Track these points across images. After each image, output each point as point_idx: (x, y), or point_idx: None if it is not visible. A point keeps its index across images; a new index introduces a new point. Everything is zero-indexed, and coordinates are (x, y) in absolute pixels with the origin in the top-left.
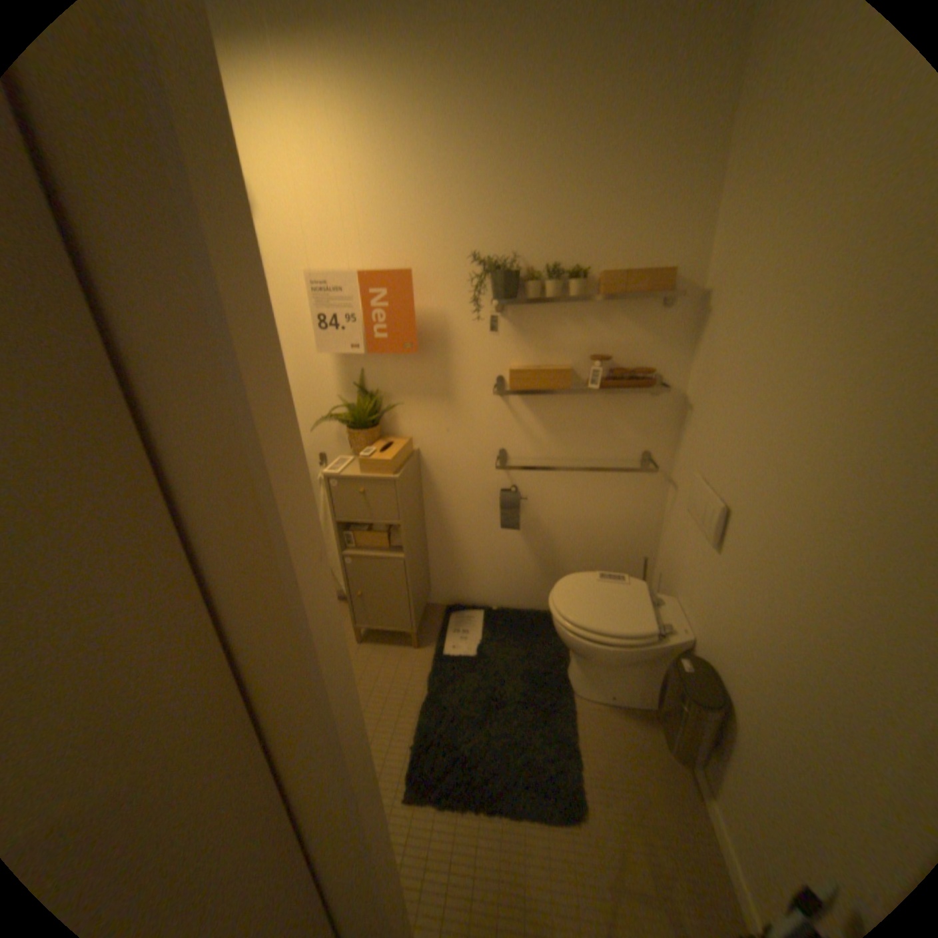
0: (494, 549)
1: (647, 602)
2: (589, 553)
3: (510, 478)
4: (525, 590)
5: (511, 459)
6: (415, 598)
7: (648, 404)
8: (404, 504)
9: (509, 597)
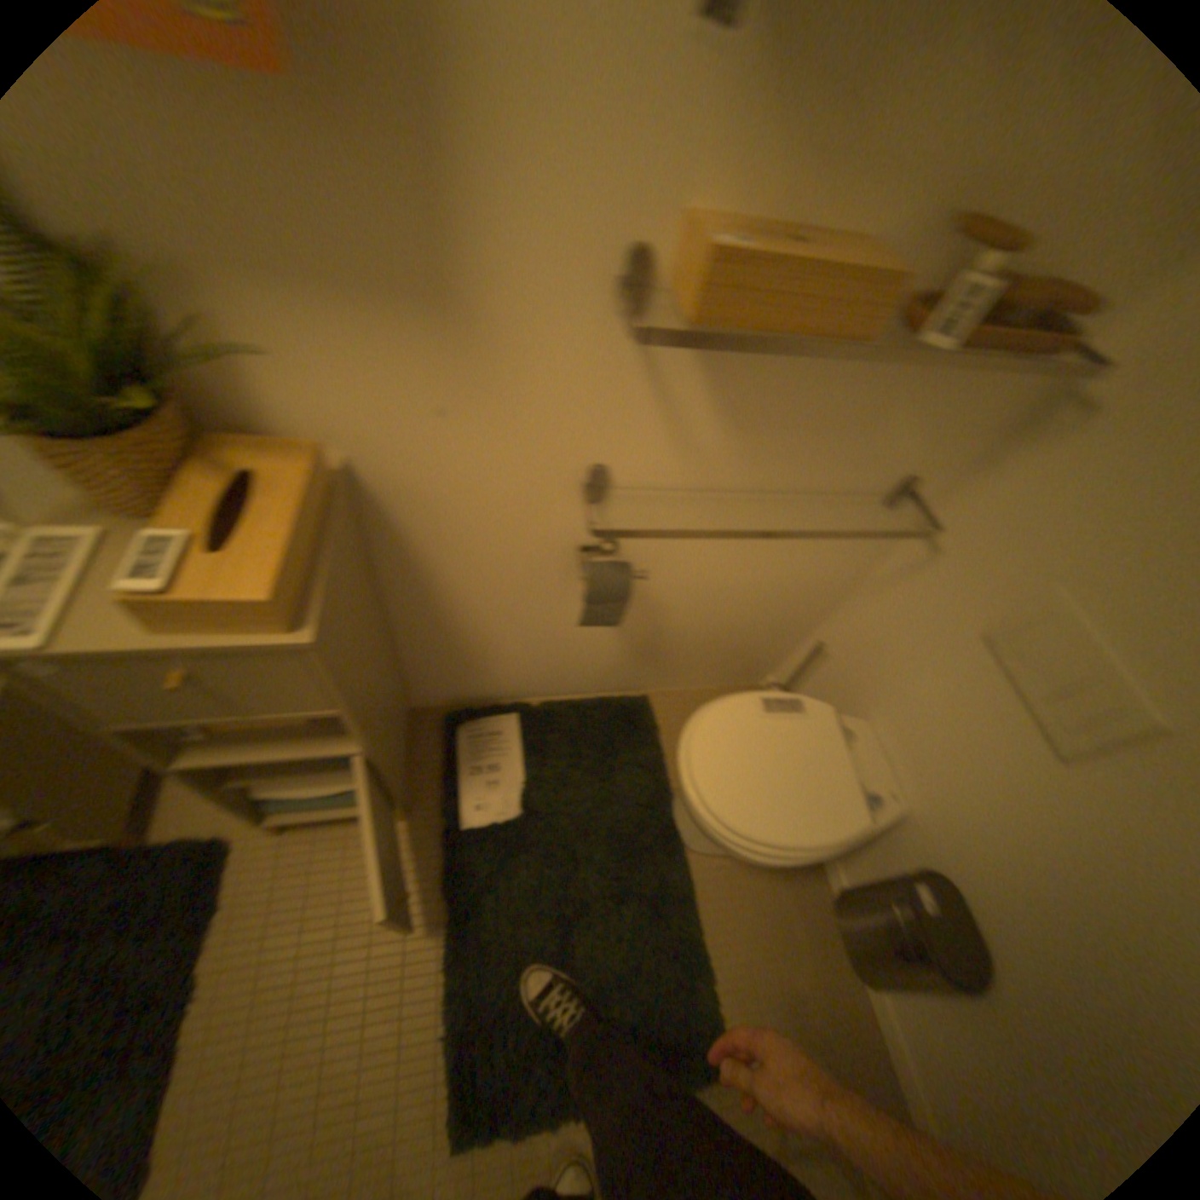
0: (547, 633)
1: (848, 757)
2: (722, 626)
3: (610, 521)
4: (595, 675)
5: (622, 483)
6: (396, 771)
7: (993, 374)
8: (347, 667)
9: (565, 684)
